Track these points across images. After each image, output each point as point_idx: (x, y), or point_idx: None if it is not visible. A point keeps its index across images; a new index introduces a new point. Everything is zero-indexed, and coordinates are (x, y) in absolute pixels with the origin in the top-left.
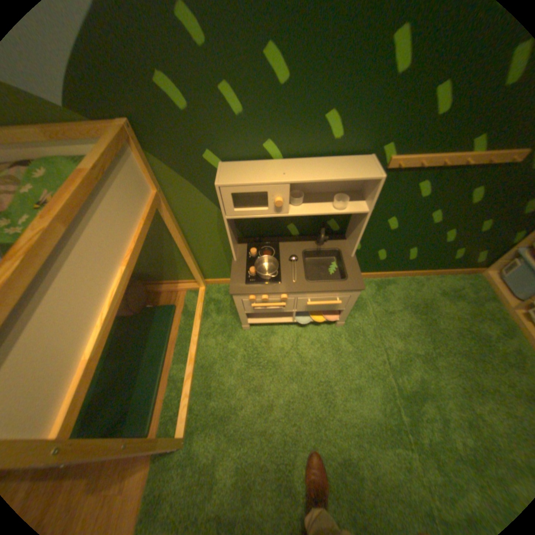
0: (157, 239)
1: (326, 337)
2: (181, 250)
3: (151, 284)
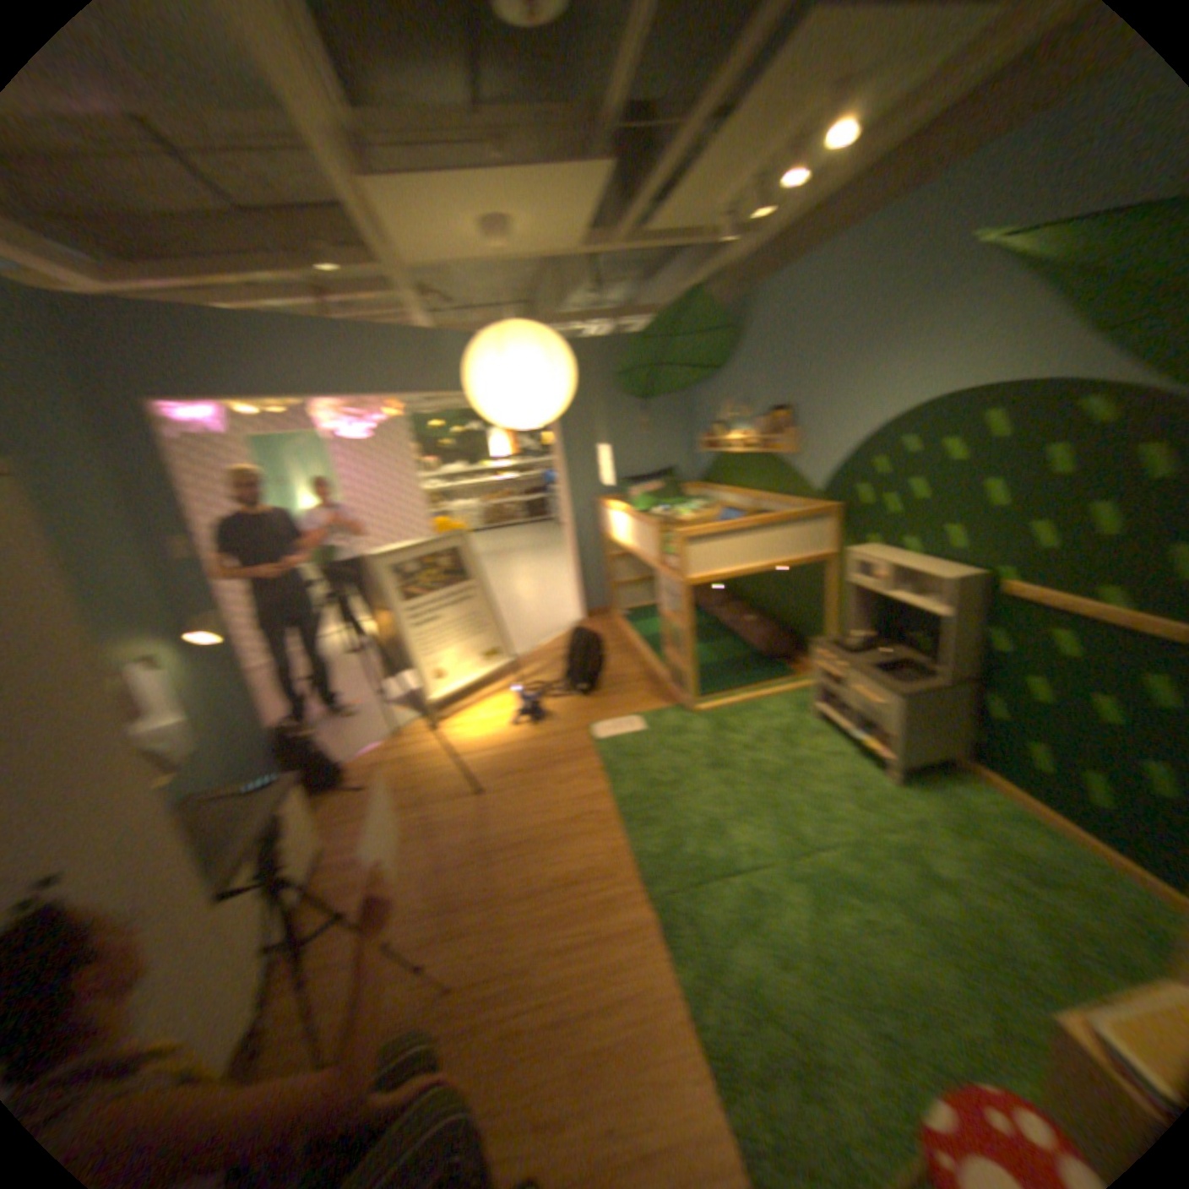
0: (825, 601)
1: (869, 779)
2: (831, 616)
3: (802, 654)
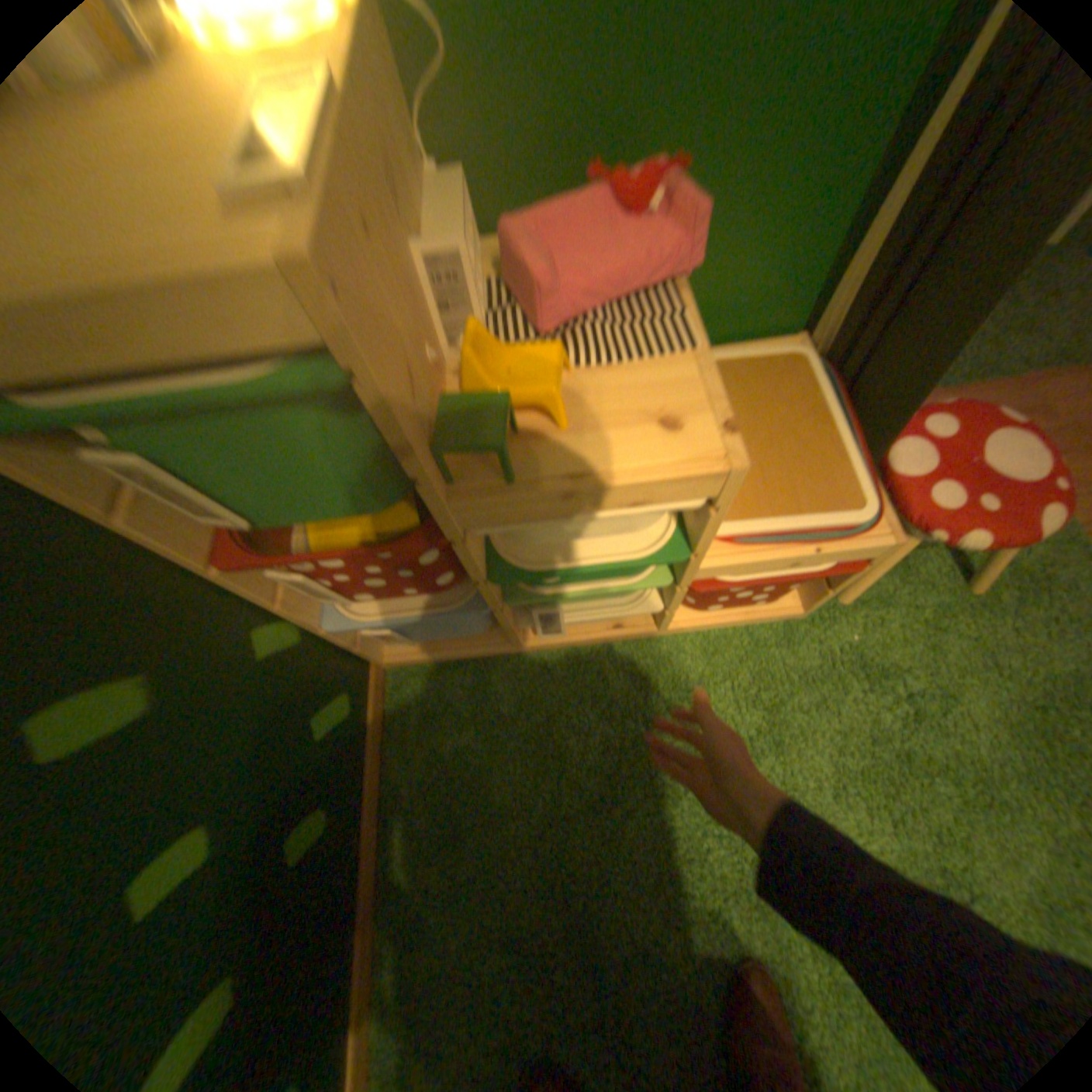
0: None
1: None
2: None
3: None
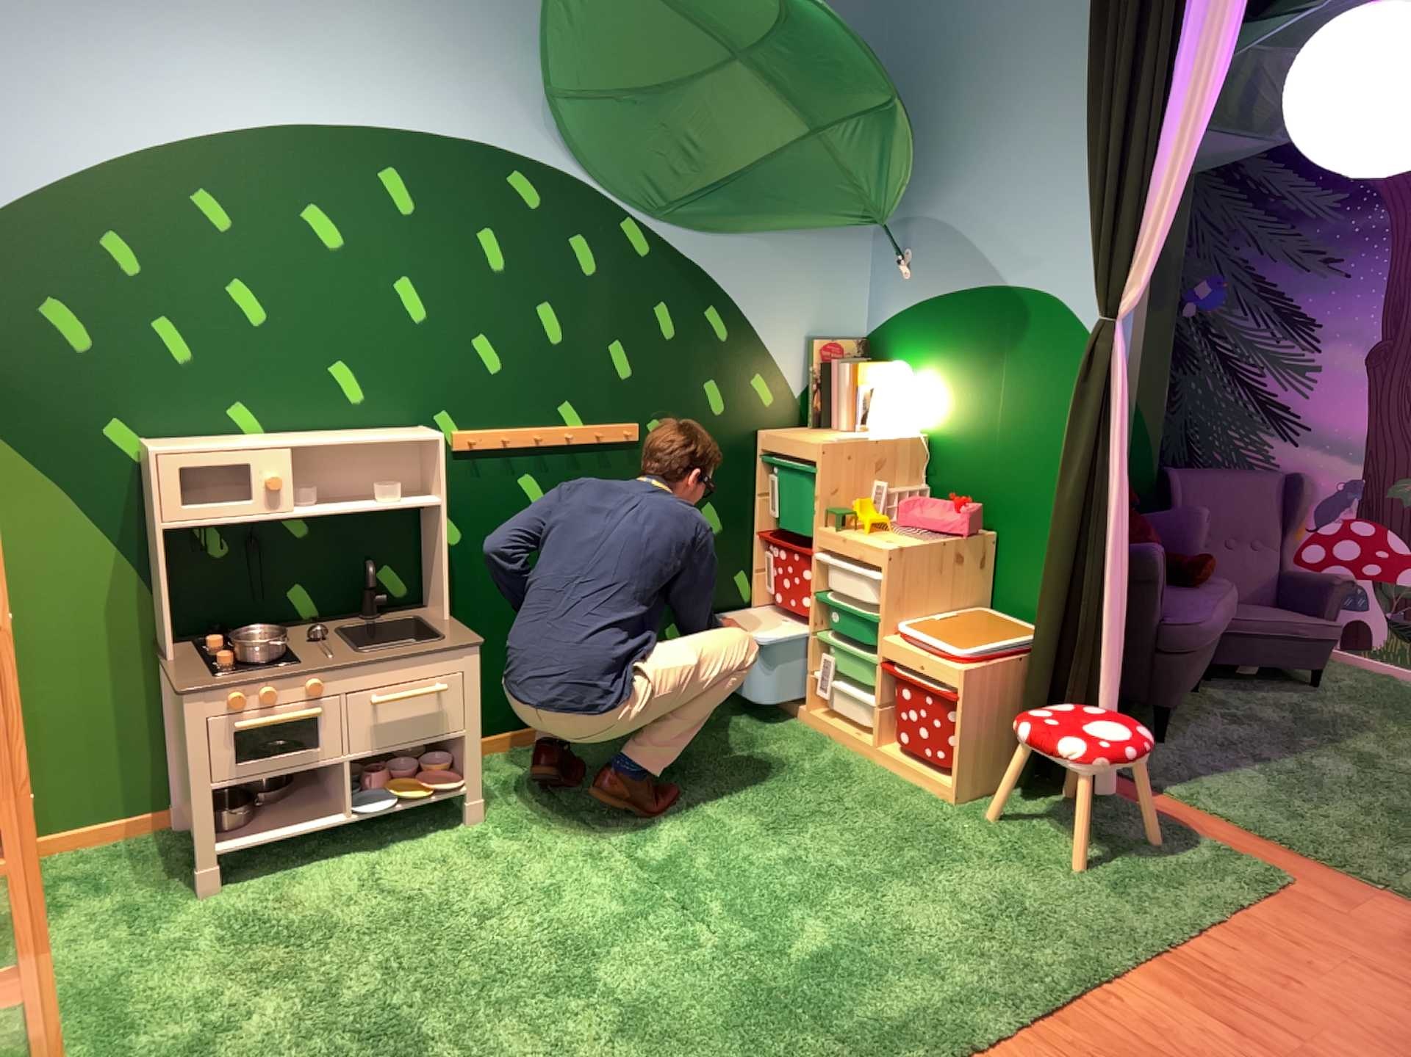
0: None
1: (449, 848)
2: None
3: None
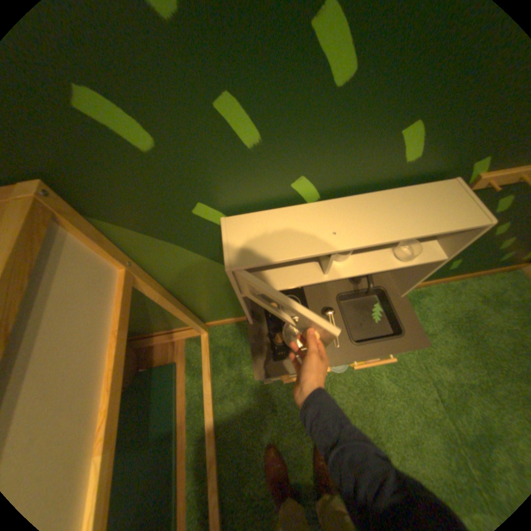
0: (137, 303)
1: (365, 378)
2: (174, 312)
3: (139, 338)
